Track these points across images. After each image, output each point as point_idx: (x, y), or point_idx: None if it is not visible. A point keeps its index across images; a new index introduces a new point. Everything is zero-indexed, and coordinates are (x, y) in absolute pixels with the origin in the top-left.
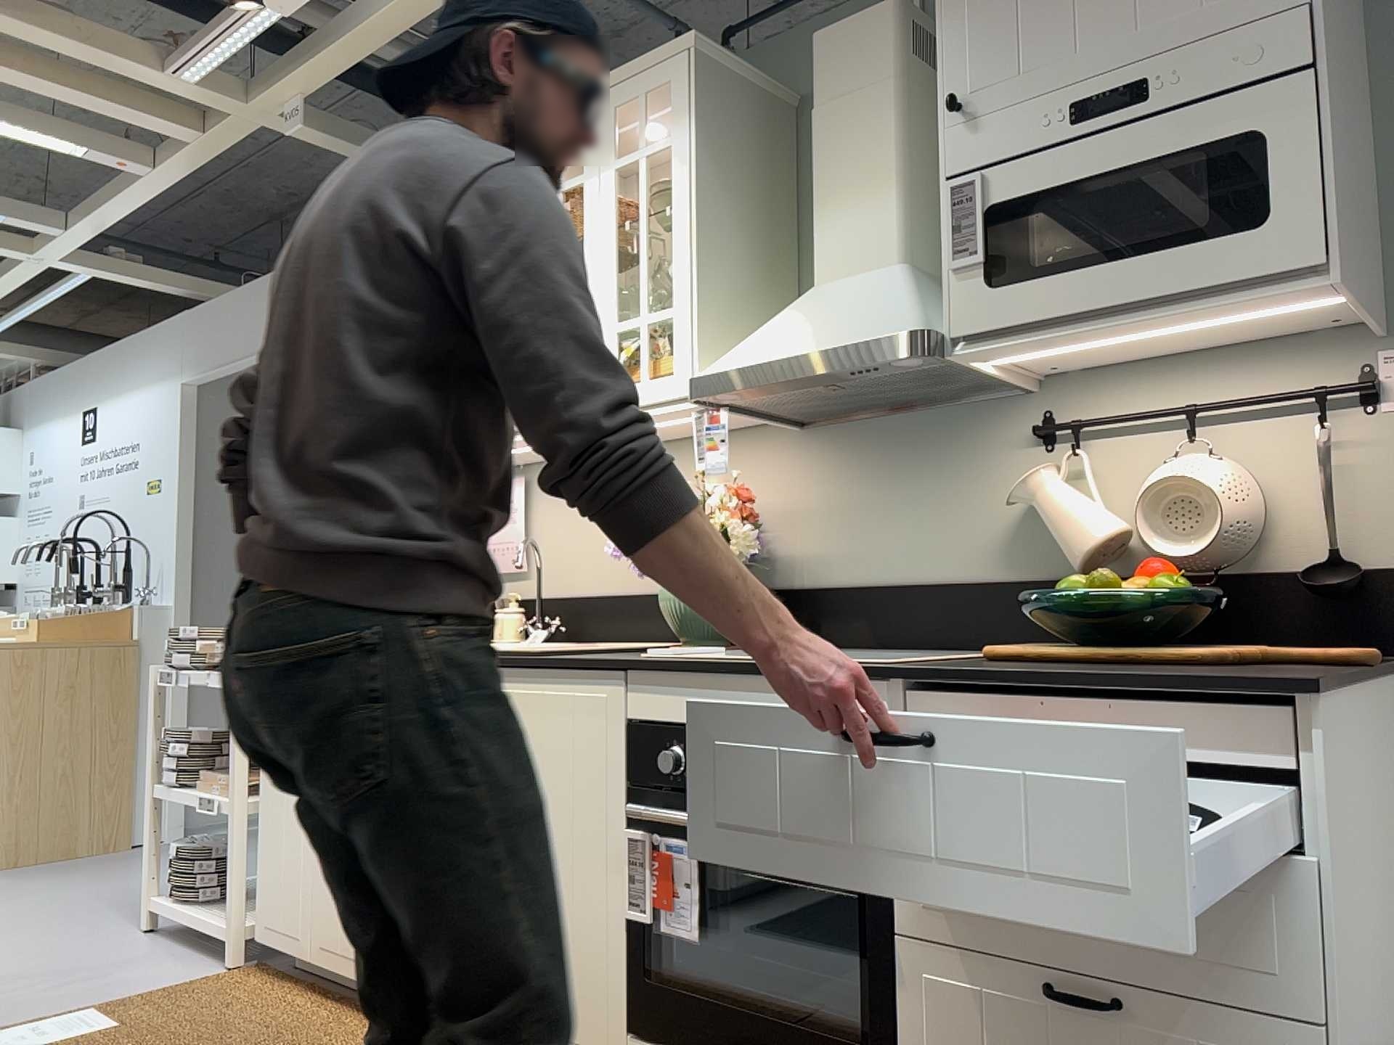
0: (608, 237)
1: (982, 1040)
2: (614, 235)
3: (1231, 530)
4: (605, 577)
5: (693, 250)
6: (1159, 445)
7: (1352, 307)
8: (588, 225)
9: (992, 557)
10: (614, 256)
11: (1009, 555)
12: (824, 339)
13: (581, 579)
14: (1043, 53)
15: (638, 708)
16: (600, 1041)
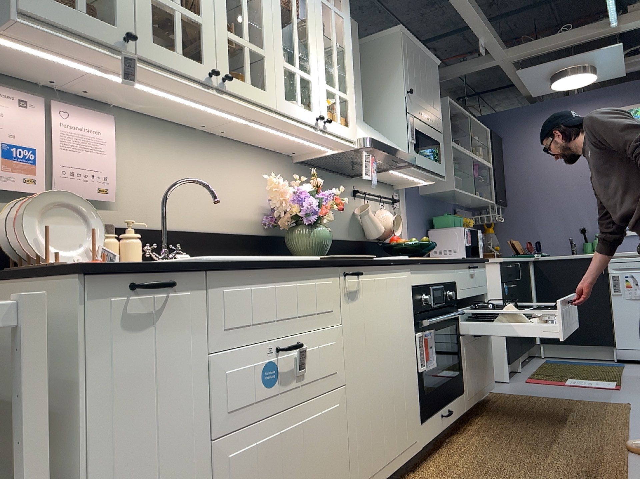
0: (321, 35)
1: (471, 354)
2: (323, 37)
3: (389, 230)
4: (191, 218)
5: (353, 76)
6: (373, 204)
7: (421, 184)
8: (311, 18)
9: (347, 231)
10: (324, 48)
11: (350, 231)
12: (394, 146)
13: (169, 216)
14: (419, 94)
15: (415, 280)
16: (415, 434)
